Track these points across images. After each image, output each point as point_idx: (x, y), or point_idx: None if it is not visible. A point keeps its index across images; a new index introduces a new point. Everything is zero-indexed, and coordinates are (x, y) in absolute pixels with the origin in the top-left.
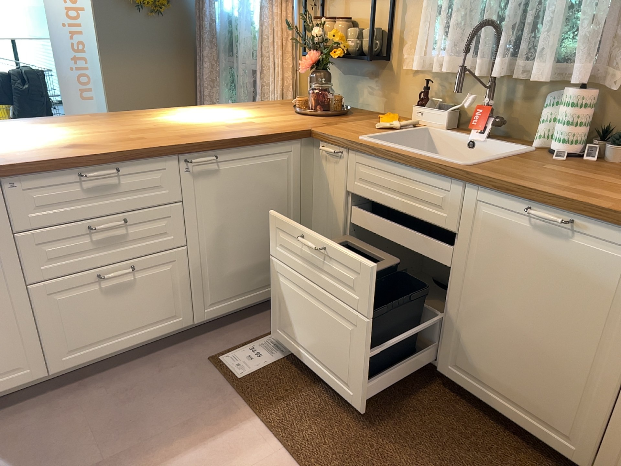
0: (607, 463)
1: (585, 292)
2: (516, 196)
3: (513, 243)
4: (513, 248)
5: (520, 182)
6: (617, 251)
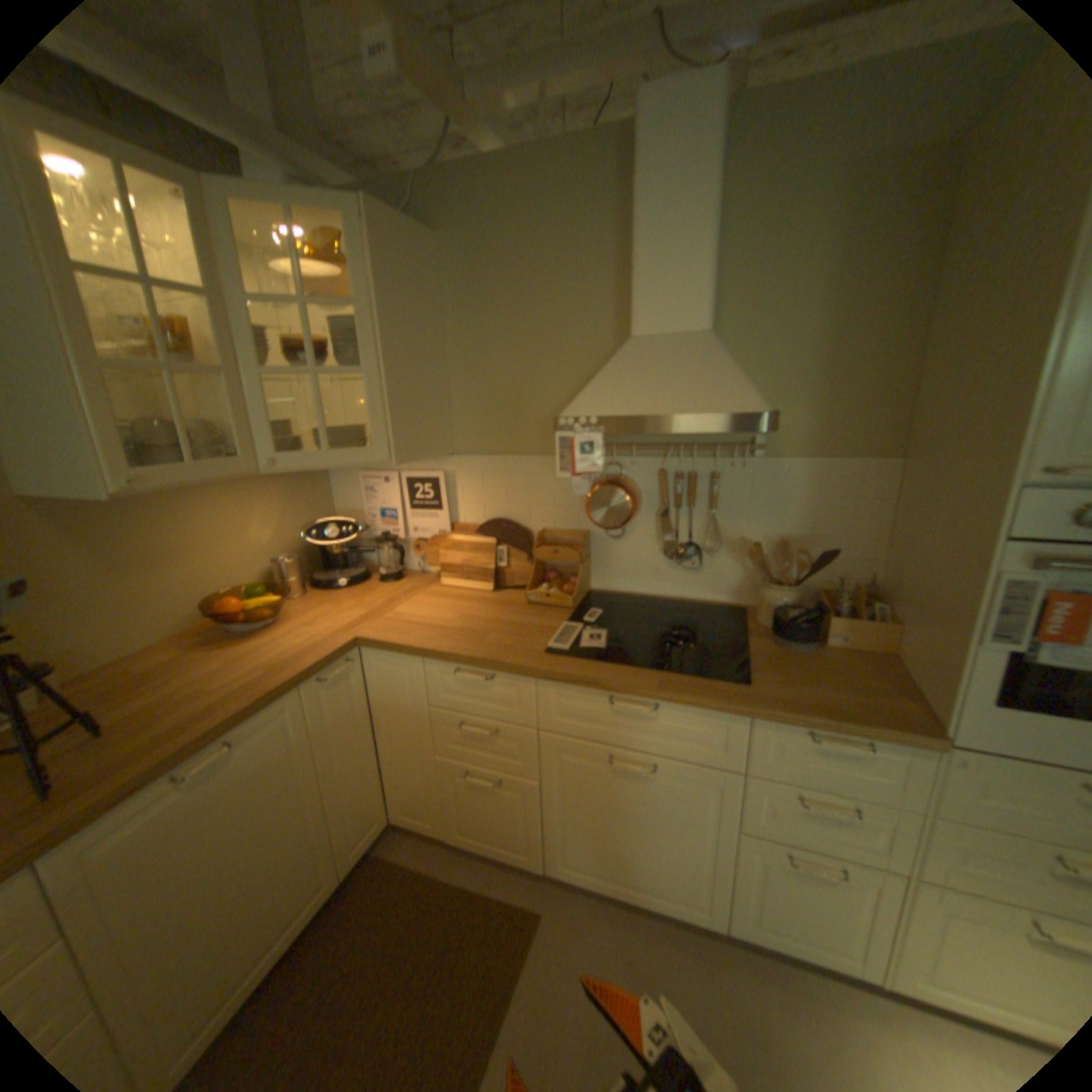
0: (344, 859)
1: (268, 782)
2: (150, 785)
3: (174, 831)
4: (177, 837)
5: (131, 771)
6: (272, 726)
